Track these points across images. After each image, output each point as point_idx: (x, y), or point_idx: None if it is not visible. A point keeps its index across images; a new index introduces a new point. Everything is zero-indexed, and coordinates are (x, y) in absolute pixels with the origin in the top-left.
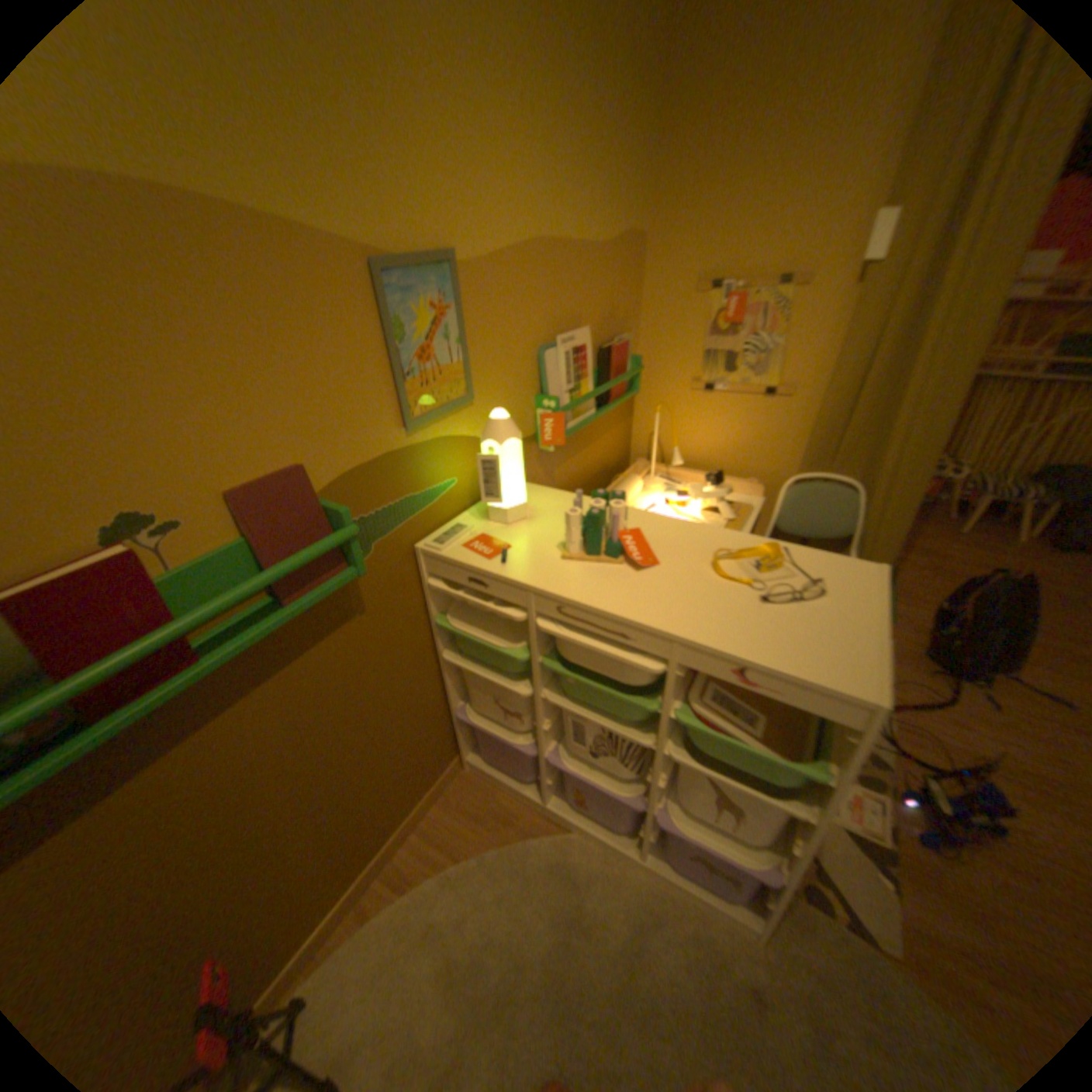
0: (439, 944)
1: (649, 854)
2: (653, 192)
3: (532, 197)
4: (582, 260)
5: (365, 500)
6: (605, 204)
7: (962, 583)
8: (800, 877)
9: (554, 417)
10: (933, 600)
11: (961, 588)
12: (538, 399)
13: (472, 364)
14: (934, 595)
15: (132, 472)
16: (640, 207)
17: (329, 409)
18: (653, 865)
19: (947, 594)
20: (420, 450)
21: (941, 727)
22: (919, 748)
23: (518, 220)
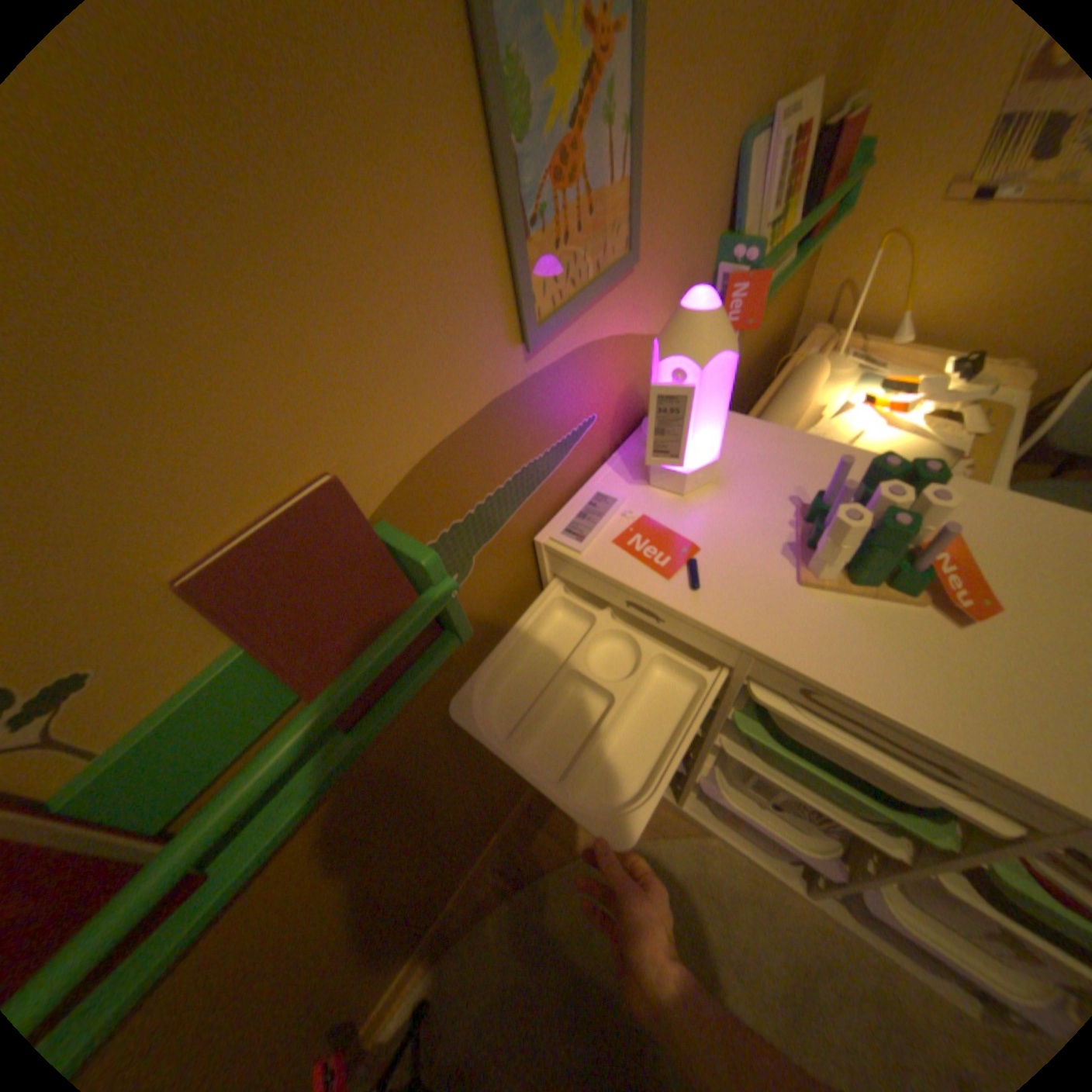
0: (564, 957)
1: (821, 894)
2: None
3: None
4: None
5: (459, 493)
6: None
7: None
8: None
9: (752, 278)
10: None
11: None
12: (726, 242)
13: (643, 179)
14: None
15: None
16: None
17: (377, 333)
18: (824, 903)
19: None
20: (546, 379)
21: None
22: None
23: None
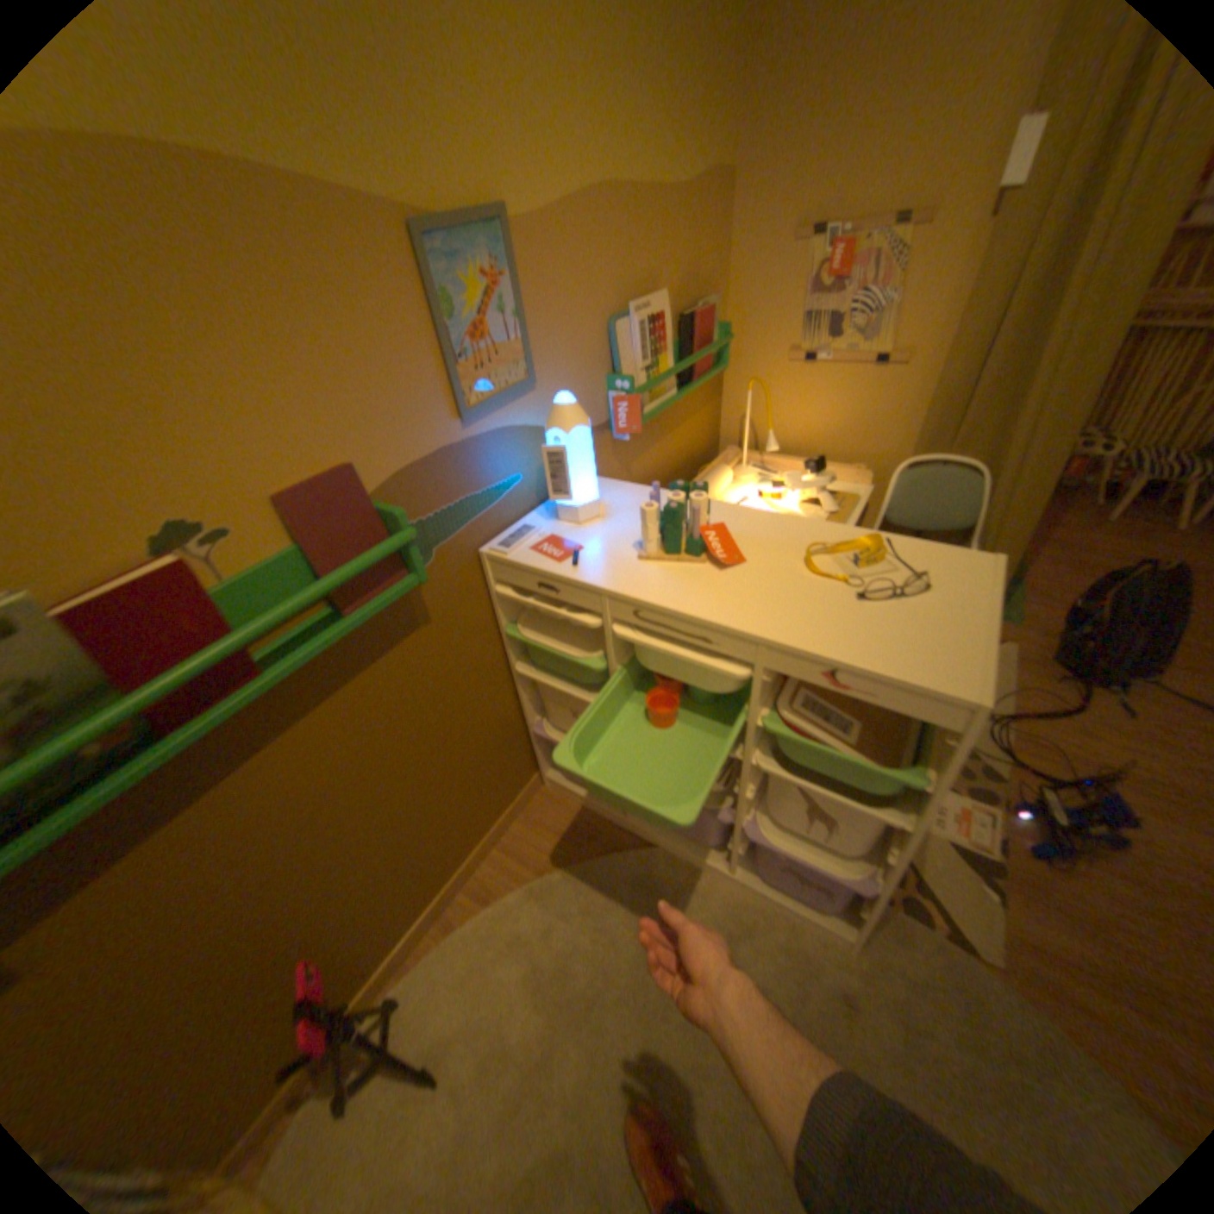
0: (524, 950)
1: (737, 866)
2: (741, 116)
3: (594, 133)
4: (656, 209)
5: (422, 500)
6: (682, 136)
7: (1102, 578)
8: (893, 884)
9: (627, 401)
10: (1067, 598)
11: (1101, 583)
12: (609, 380)
13: (531, 342)
14: (1068, 592)
15: (176, 475)
16: (725, 137)
17: (376, 400)
18: (742, 877)
19: (1084, 591)
20: (478, 444)
21: (1064, 736)
22: (1037, 758)
23: (577, 163)
